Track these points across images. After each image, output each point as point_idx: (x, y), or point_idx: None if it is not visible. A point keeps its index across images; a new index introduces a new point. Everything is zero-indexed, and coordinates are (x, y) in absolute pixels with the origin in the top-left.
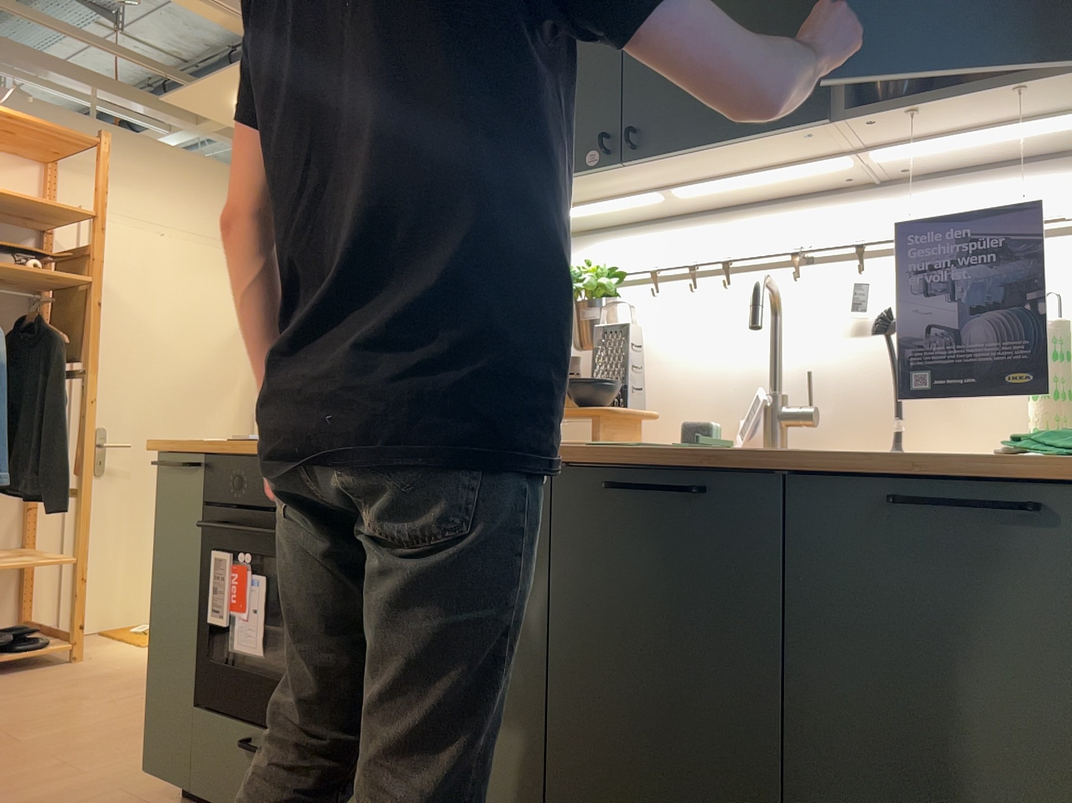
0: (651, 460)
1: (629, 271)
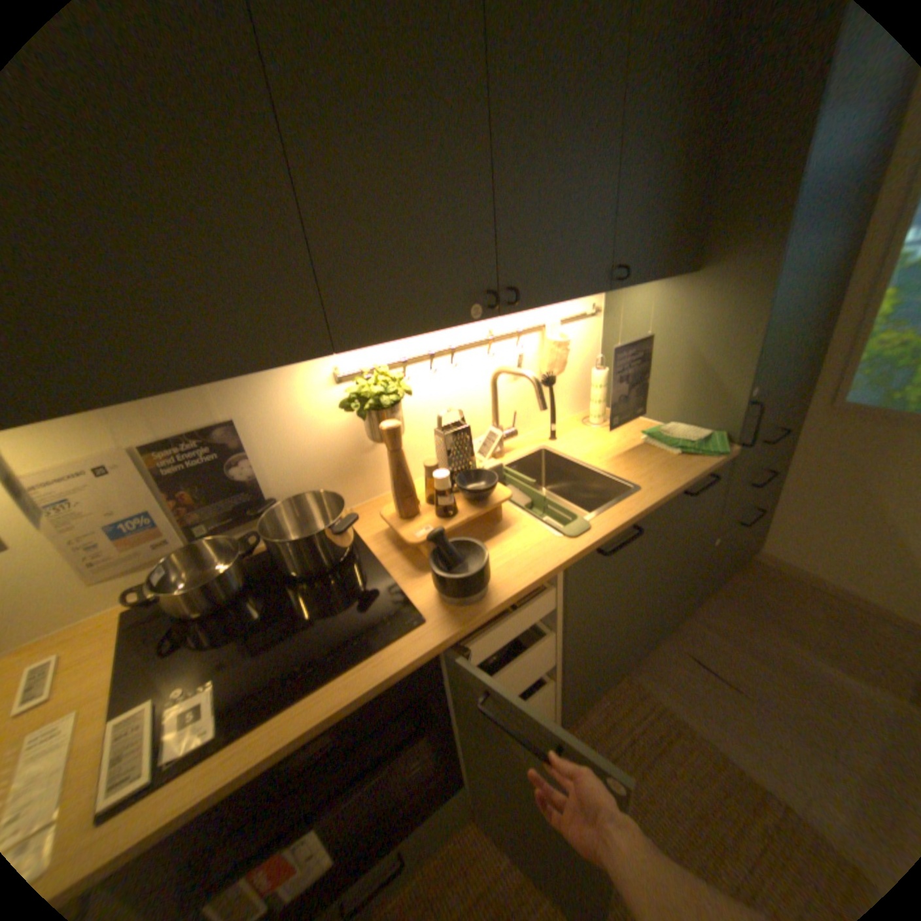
0: (611, 527)
1: (388, 365)
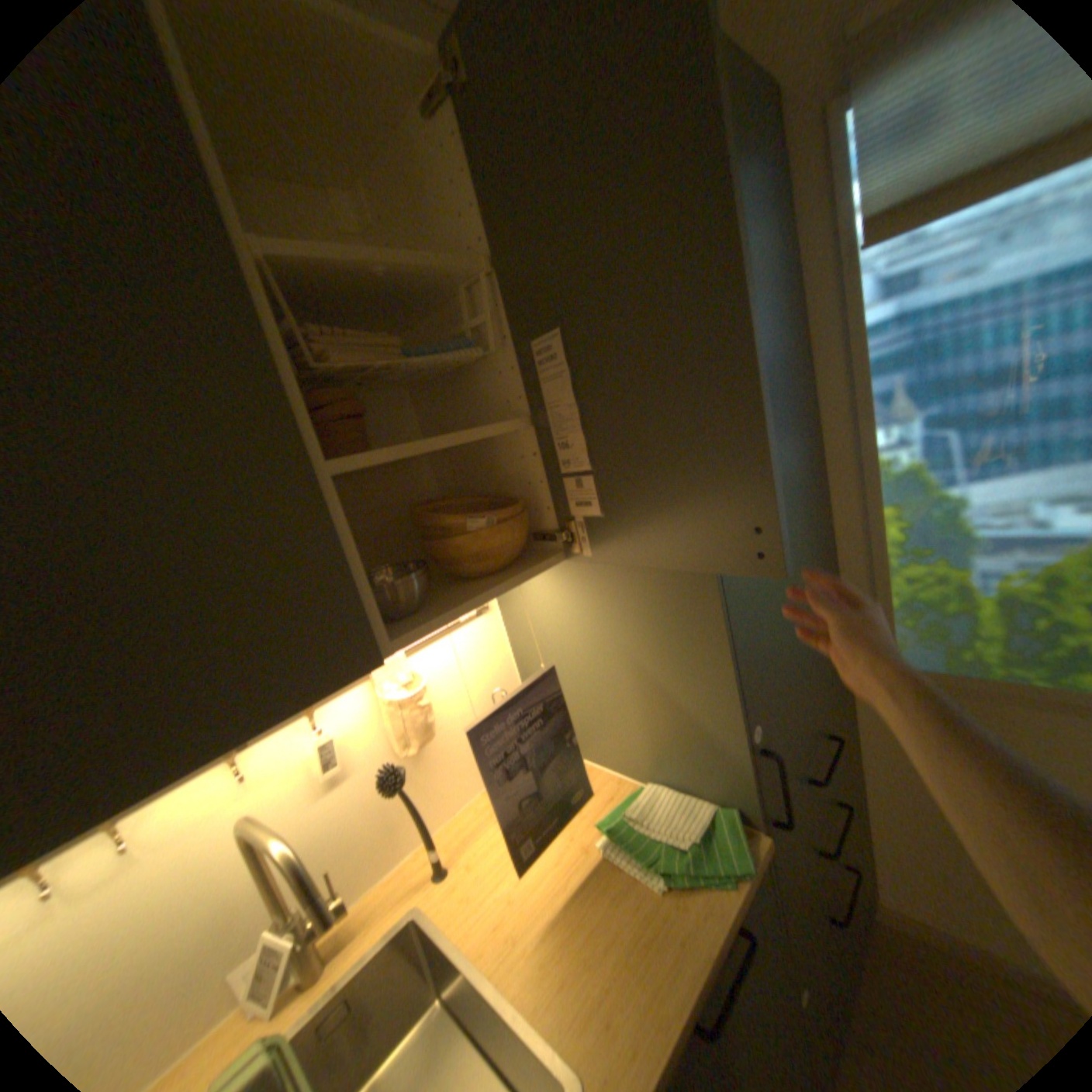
0: None
1: None
